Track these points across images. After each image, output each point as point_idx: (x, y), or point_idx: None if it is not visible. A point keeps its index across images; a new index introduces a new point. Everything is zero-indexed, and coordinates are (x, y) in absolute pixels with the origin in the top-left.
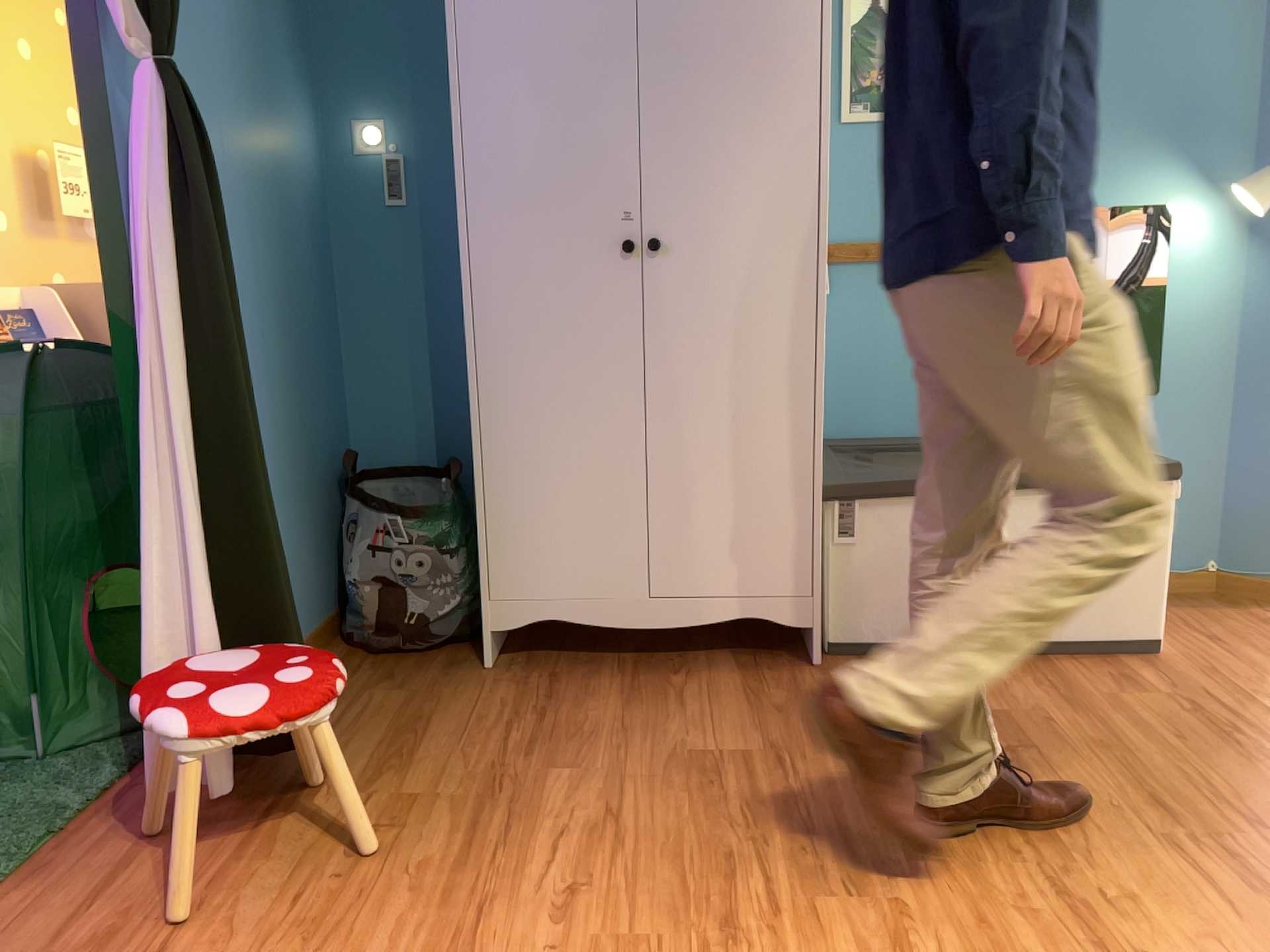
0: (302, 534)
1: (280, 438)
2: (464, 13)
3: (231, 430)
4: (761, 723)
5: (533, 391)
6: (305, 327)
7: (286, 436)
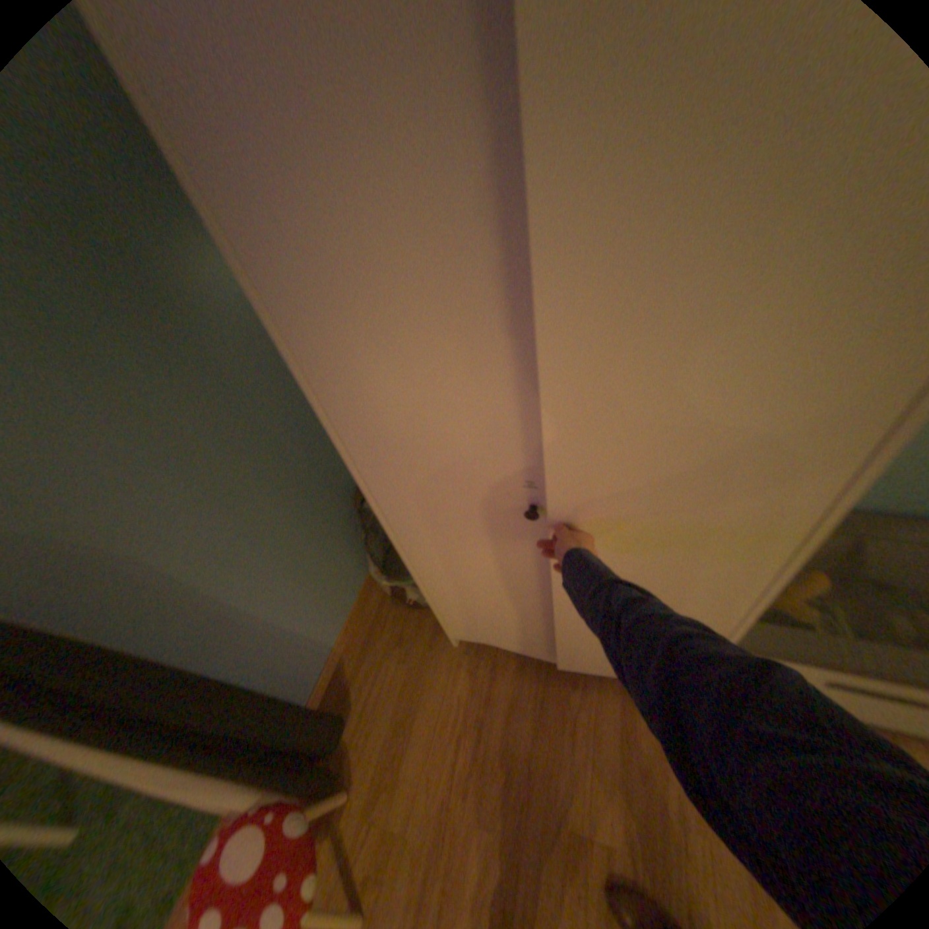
0: (335, 561)
1: (293, 541)
2: (243, 237)
3: (191, 736)
4: (627, 796)
5: (455, 567)
6: (290, 443)
7: (298, 533)
